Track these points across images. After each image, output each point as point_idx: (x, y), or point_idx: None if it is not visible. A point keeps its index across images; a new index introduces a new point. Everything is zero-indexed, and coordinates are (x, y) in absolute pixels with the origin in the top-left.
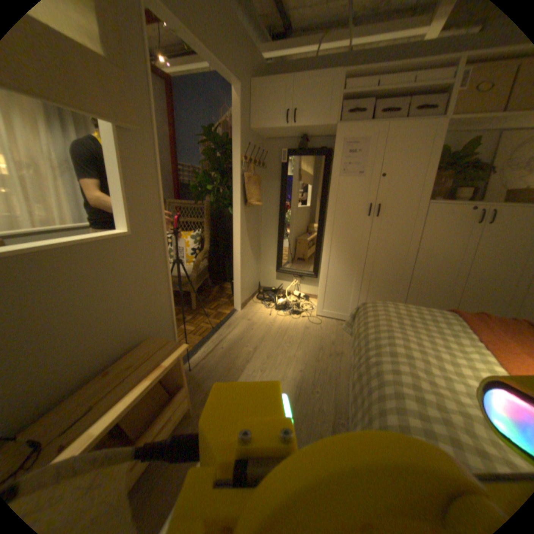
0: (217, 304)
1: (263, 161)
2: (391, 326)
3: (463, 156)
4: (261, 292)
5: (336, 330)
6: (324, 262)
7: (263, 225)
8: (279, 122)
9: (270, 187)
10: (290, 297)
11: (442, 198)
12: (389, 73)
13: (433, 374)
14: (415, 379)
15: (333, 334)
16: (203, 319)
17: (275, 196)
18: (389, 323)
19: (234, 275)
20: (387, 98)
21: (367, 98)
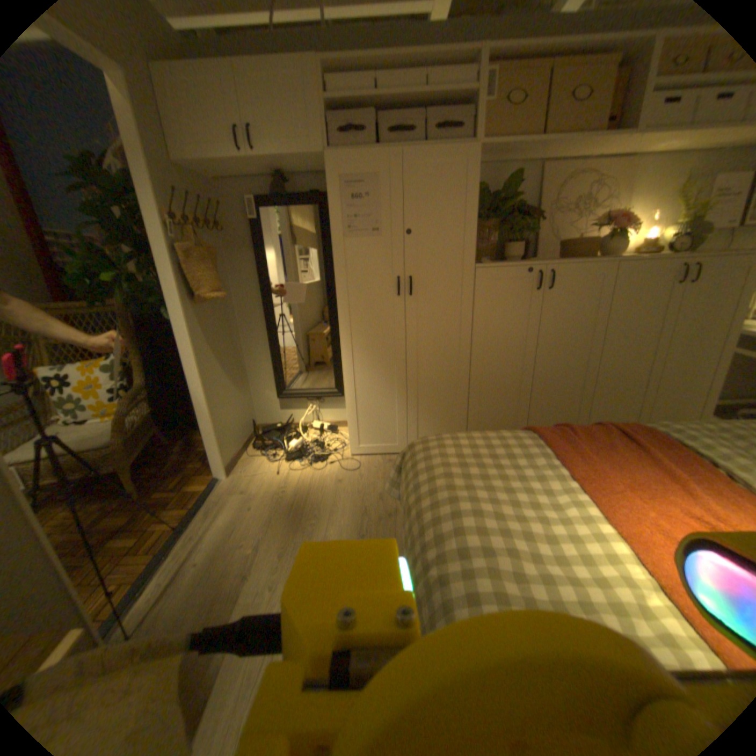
0: (182, 477)
1: (217, 219)
2: (453, 489)
3: (505, 197)
4: (260, 434)
5: (383, 473)
6: (347, 374)
7: (242, 327)
8: (225, 149)
9: (239, 262)
10: (309, 434)
11: (490, 258)
12: (389, 68)
13: (527, 580)
14: (503, 606)
15: (381, 480)
16: (155, 515)
17: (251, 276)
18: (450, 481)
19: (201, 423)
20: (393, 109)
21: (364, 109)
